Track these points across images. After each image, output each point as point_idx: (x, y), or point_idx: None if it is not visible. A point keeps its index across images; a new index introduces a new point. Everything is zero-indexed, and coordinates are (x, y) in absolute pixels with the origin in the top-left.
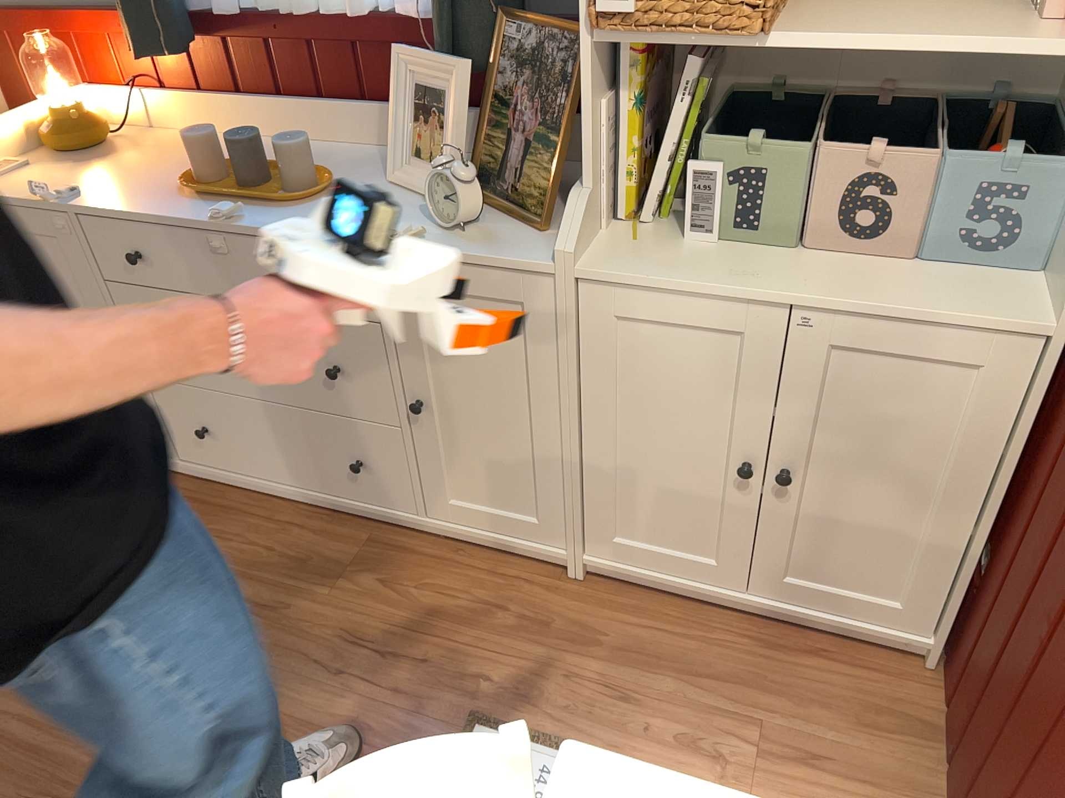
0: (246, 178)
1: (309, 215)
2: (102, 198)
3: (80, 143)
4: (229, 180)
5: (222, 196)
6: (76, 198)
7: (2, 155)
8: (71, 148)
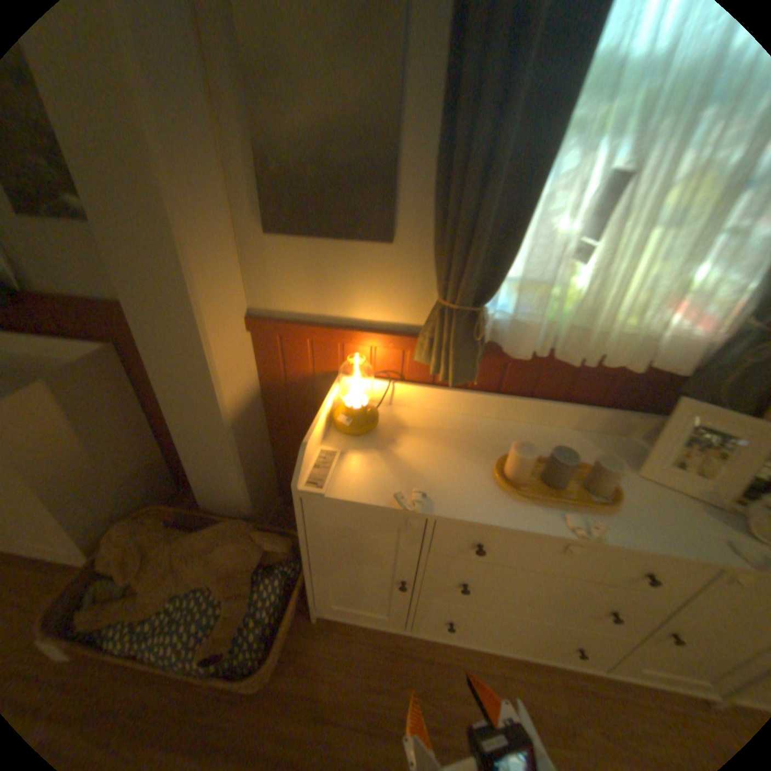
0: (555, 480)
1: (633, 520)
2: (438, 496)
3: (366, 428)
4: (532, 478)
5: (552, 501)
6: (425, 502)
7: (313, 443)
8: (361, 432)
